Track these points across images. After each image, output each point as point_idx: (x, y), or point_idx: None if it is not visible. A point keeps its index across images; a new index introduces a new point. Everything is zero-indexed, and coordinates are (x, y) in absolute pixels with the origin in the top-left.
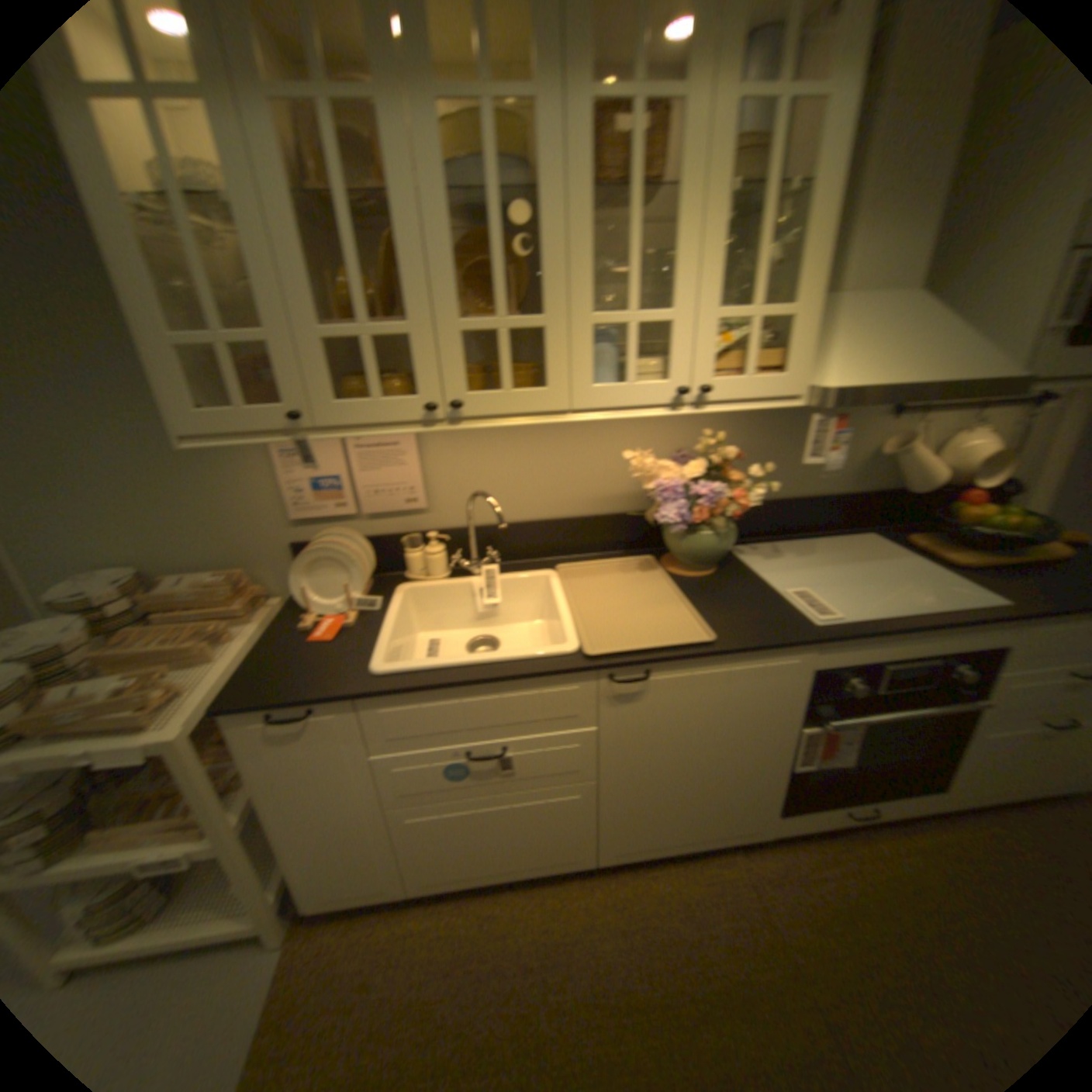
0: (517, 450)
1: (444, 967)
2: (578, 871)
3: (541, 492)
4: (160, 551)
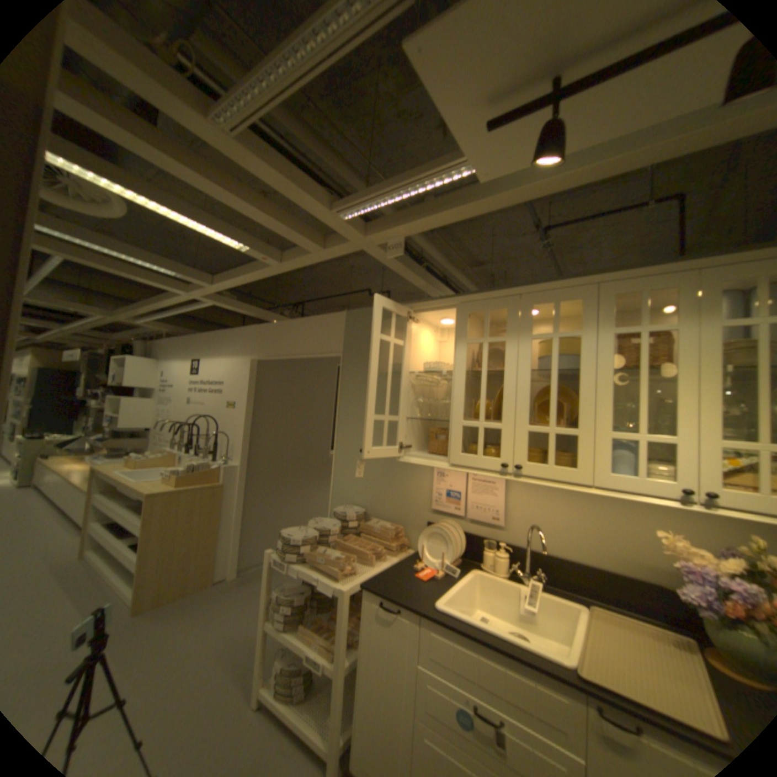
0: (569, 507)
1: None
2: None
3: (585, 543)
4: (374, 506)
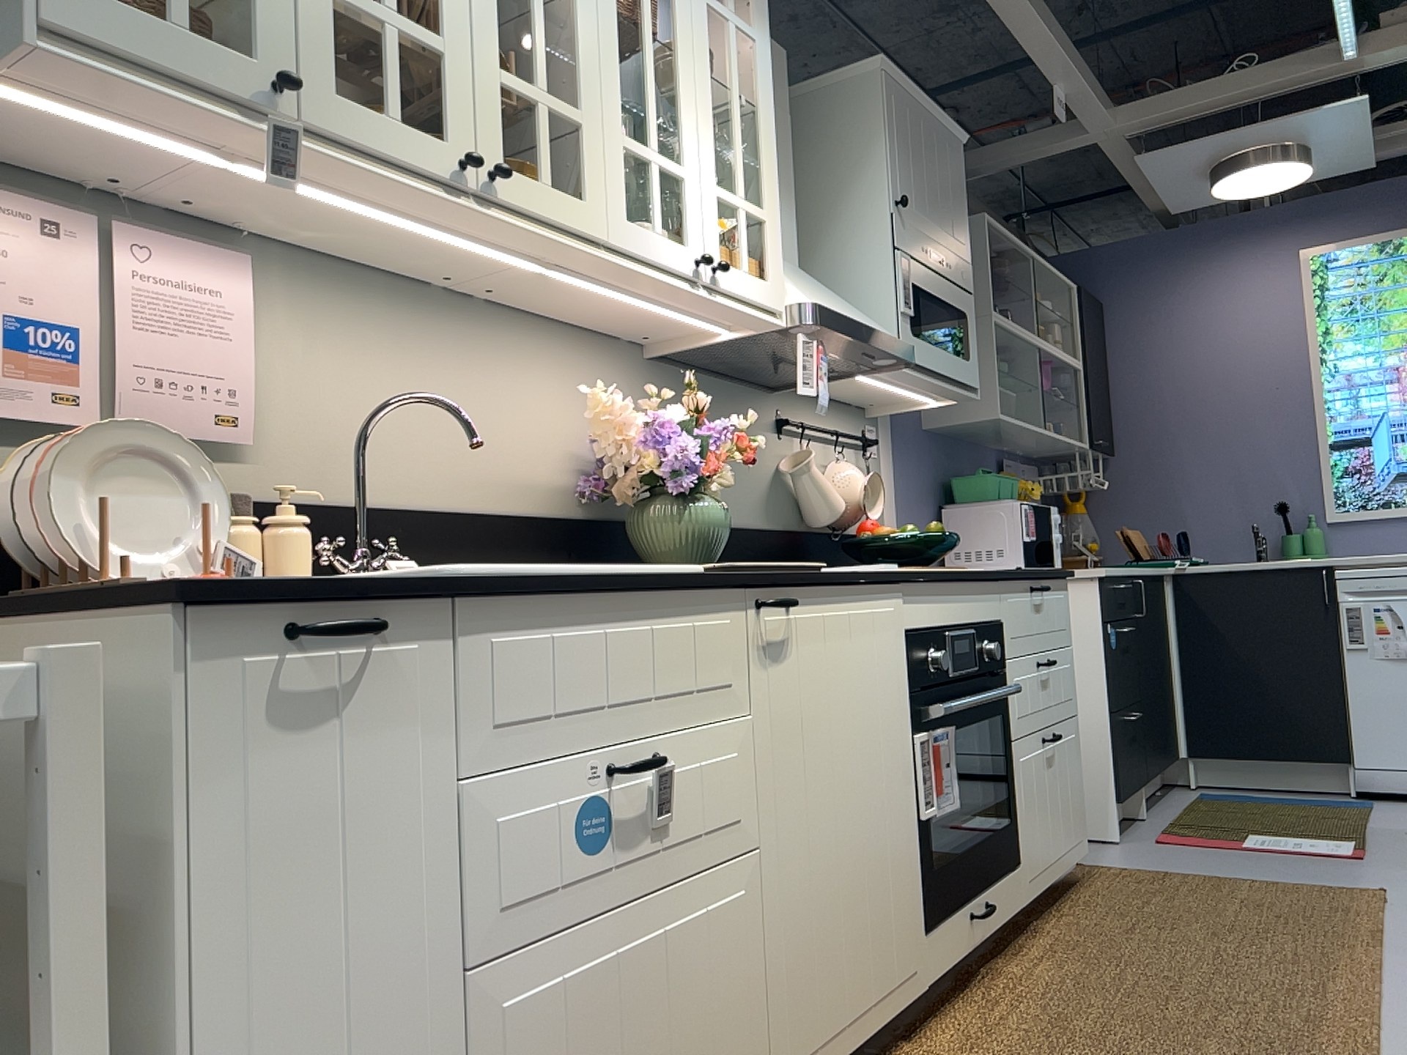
0: (401, 370)
1: None
2: None
3: (434, 455)
4: None
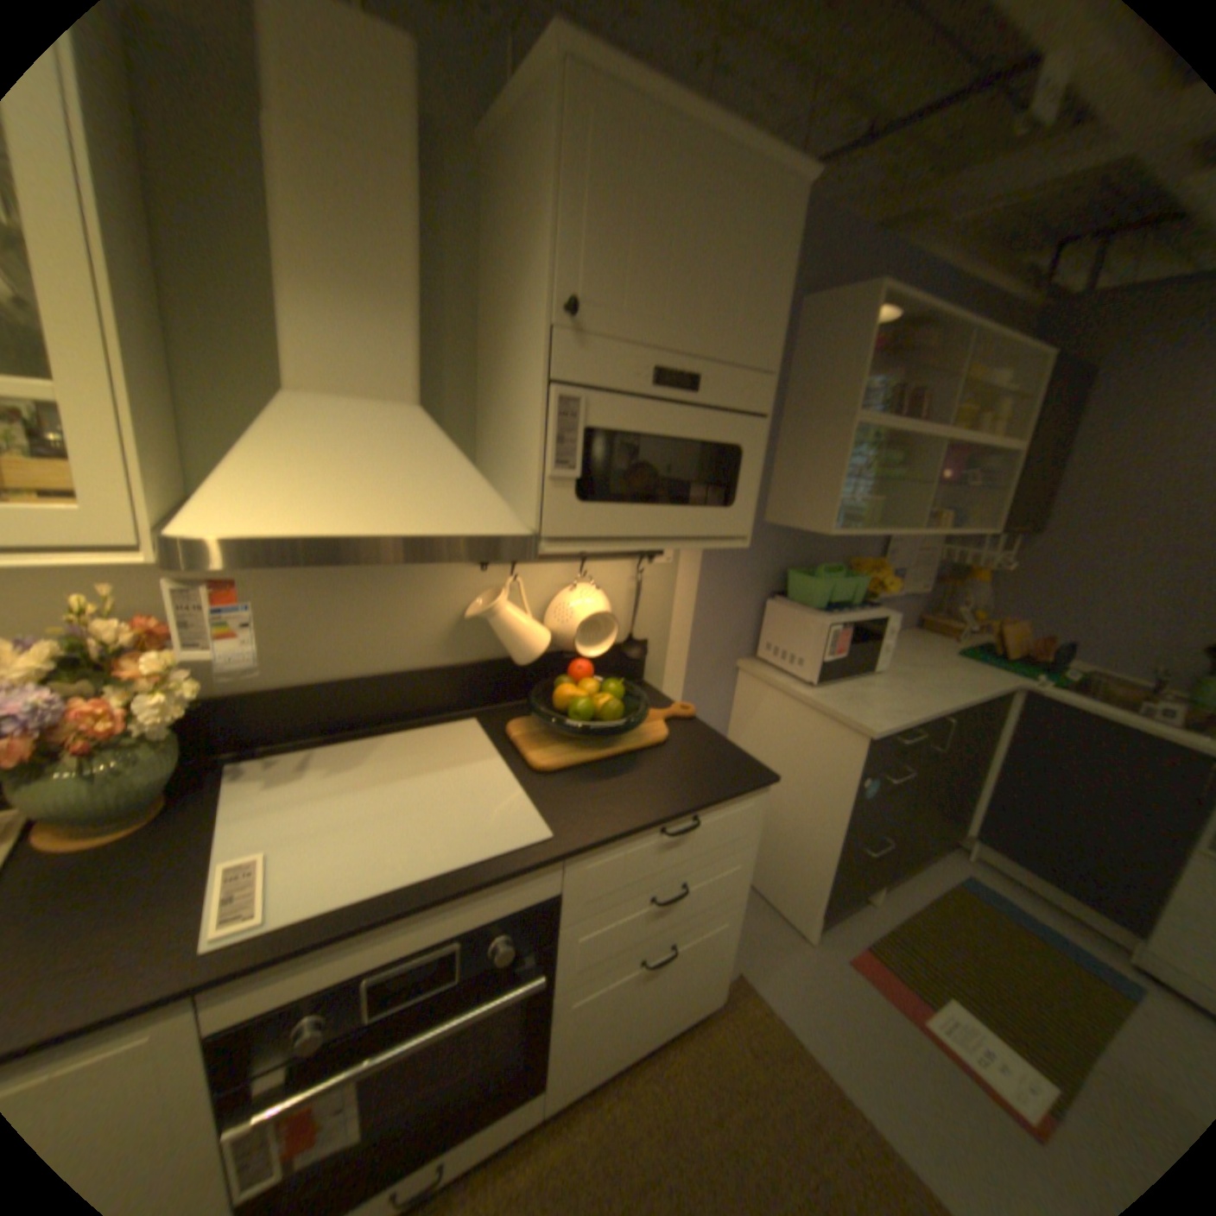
0: None
1: None
2: None
3: None
4: None
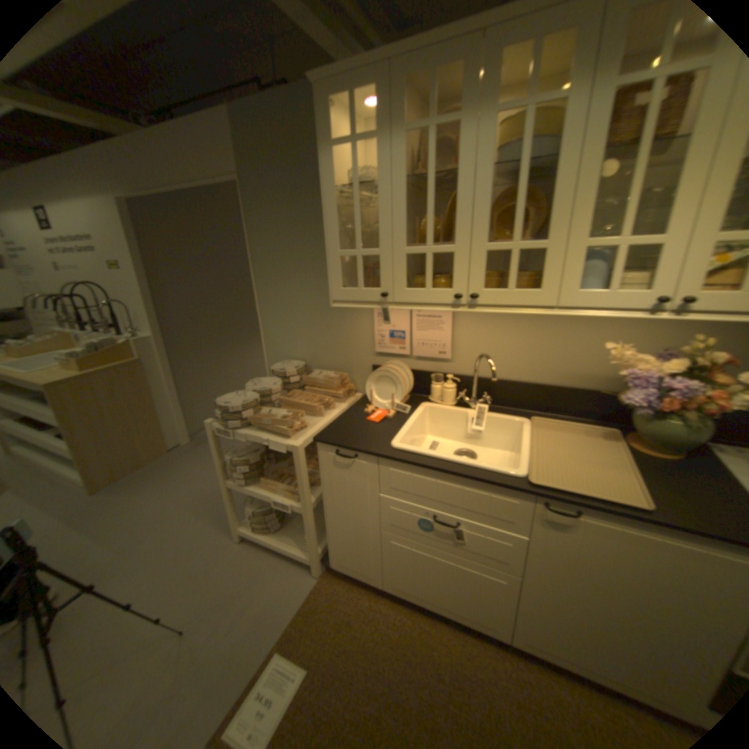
0: (518, 331)
1: (392, 643)
2: (495, 640)
3: (530, 363)
4: (315, 357)
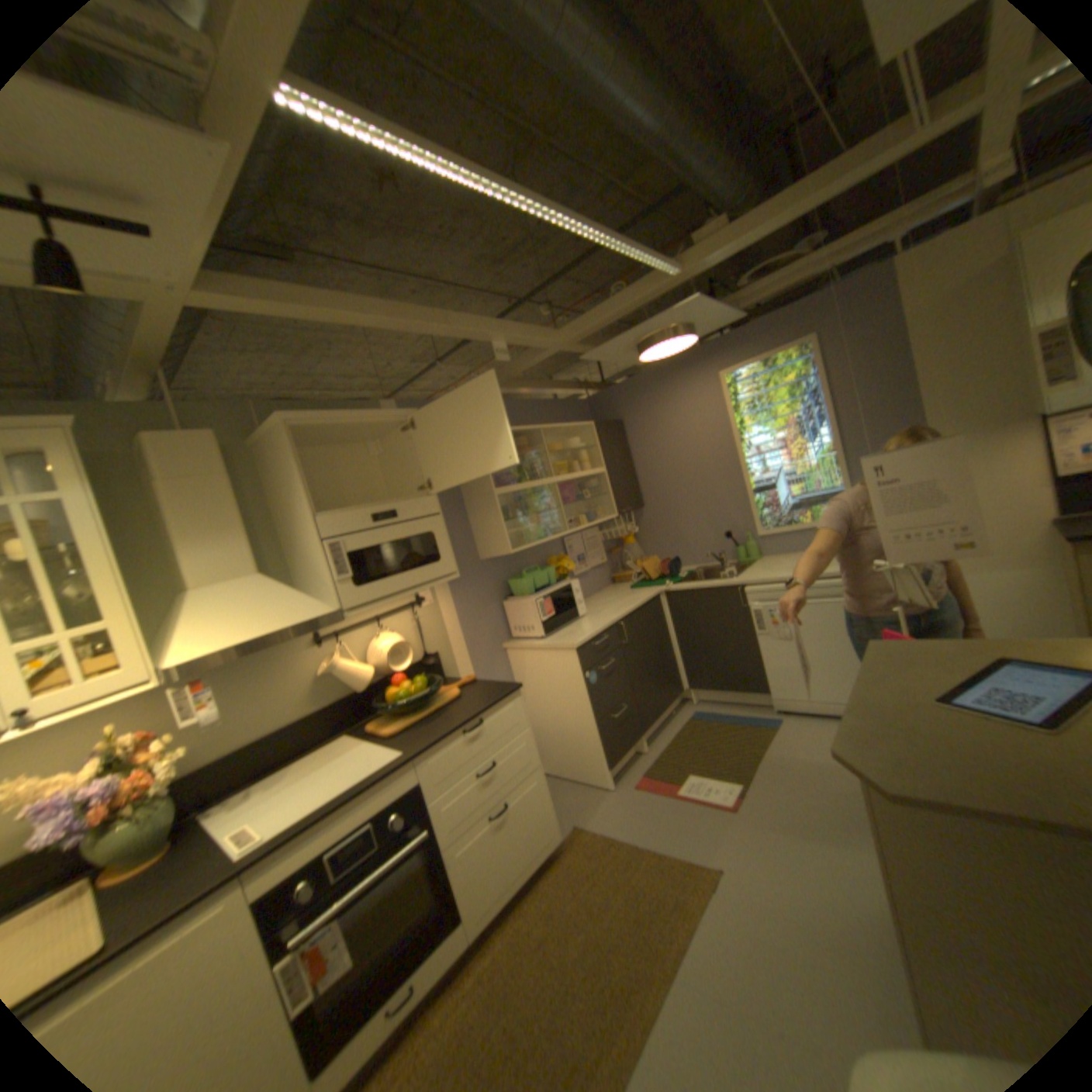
0: None
1: None
2: None
3: None
4: None
